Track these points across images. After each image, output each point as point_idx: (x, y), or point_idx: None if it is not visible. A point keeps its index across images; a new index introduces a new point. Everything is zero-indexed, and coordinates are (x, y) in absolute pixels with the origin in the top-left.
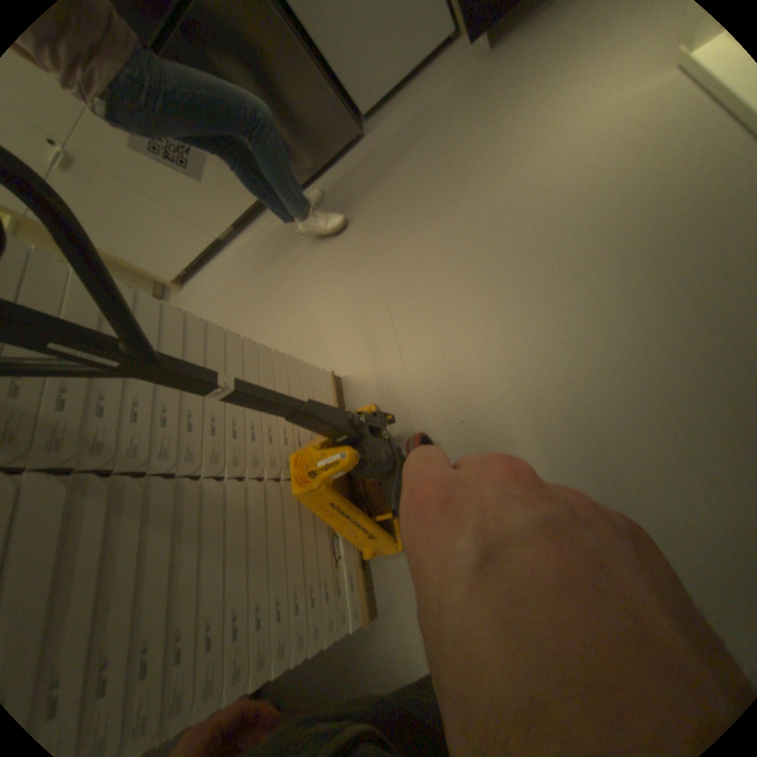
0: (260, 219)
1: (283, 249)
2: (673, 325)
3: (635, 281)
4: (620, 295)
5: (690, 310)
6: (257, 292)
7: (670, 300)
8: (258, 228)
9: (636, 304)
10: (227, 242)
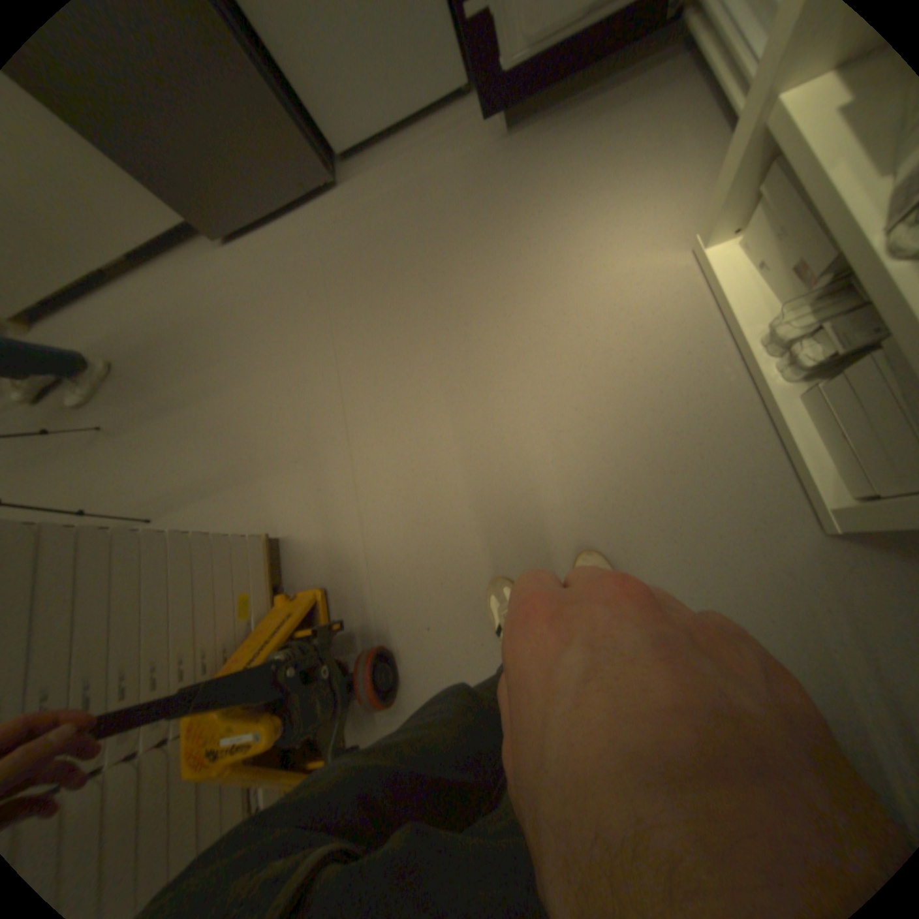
0: (168, 257)
1: (204, 319)
2: (650, 557)
3: (622, 497)
4: (607, 509)
5: (667, 545)
6: (159, 377)
7: (652, 528)
8: (165, 271)
9: (621, 525)
10: (113, 278)
